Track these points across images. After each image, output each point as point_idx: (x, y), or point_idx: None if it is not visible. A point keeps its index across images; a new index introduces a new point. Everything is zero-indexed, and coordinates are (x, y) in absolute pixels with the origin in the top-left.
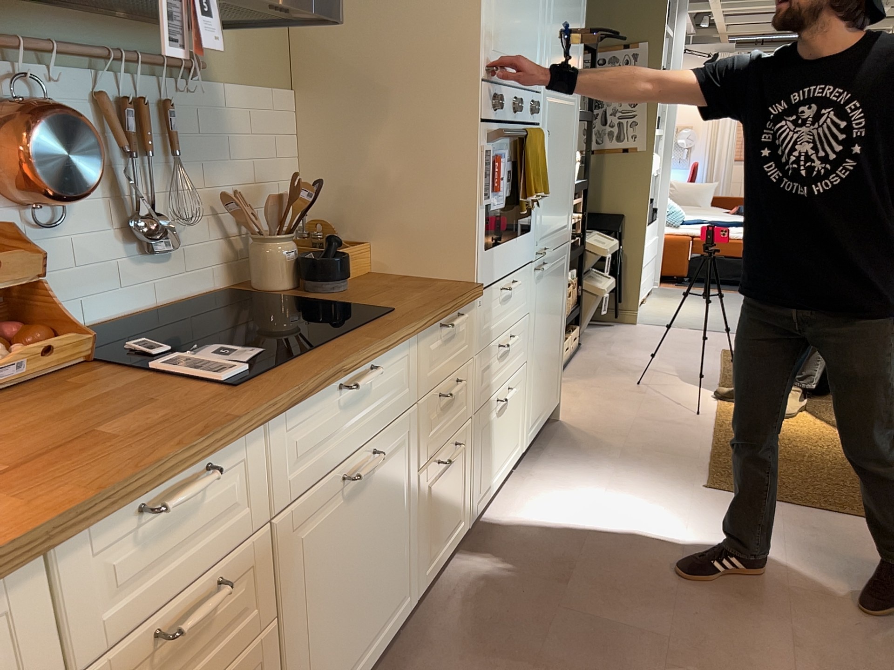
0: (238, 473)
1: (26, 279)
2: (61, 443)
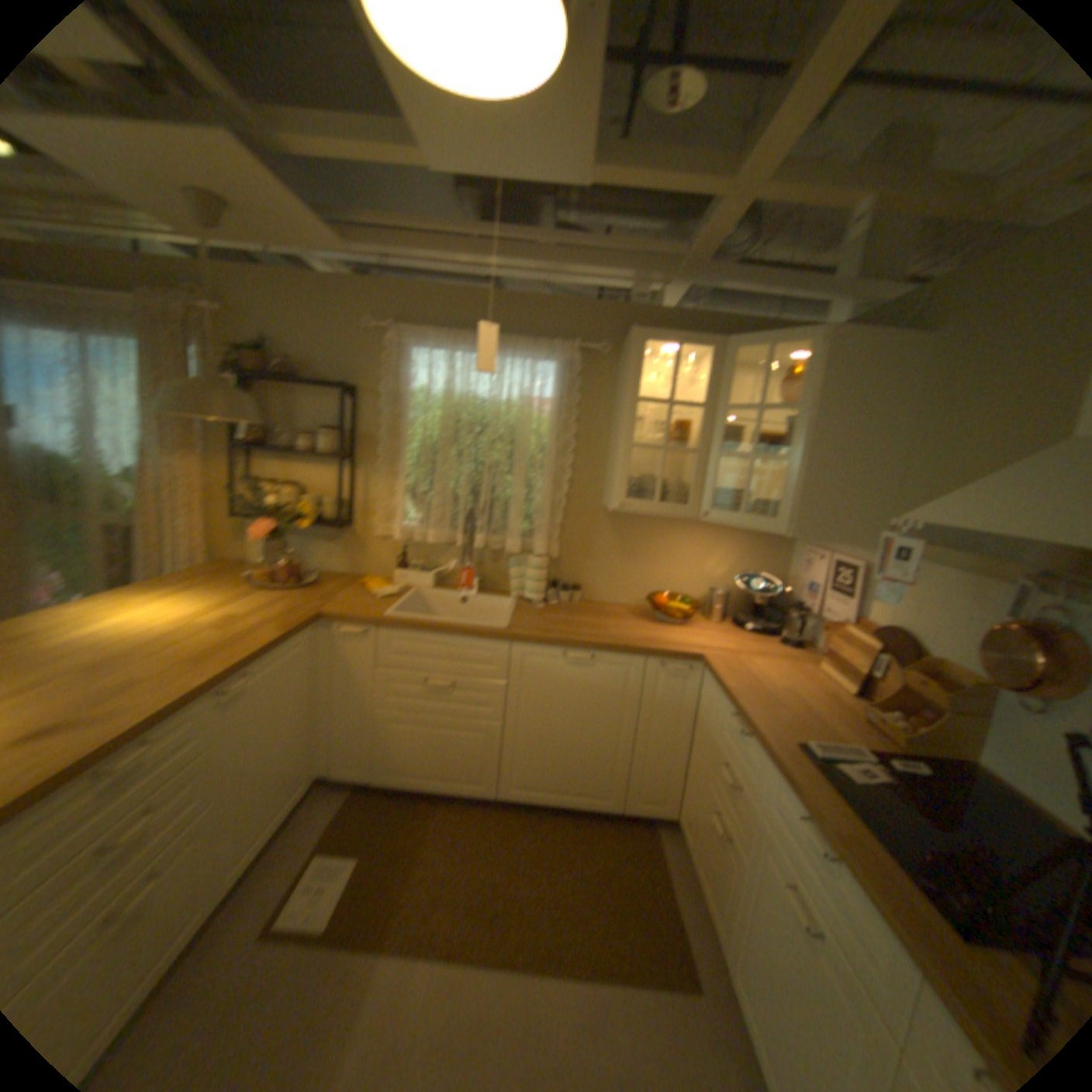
0: (759, 764)
1: (944, 708)
2: (781, 706)
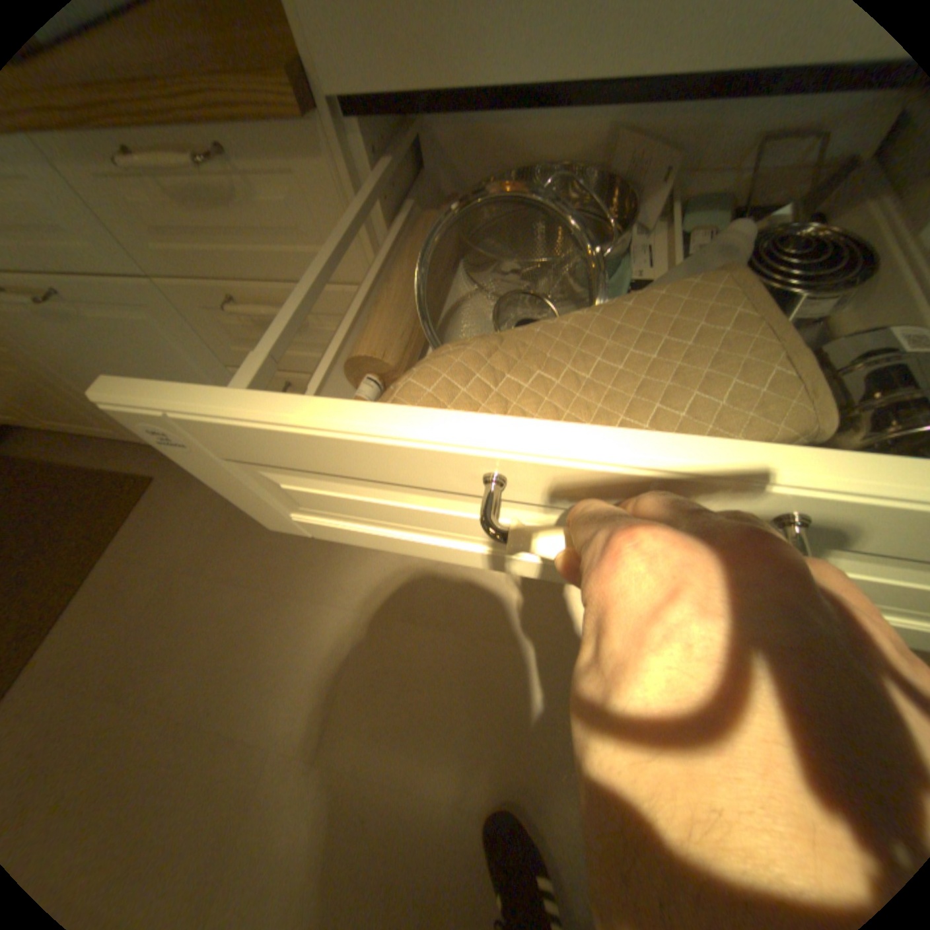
0: None
1: None
2: None
